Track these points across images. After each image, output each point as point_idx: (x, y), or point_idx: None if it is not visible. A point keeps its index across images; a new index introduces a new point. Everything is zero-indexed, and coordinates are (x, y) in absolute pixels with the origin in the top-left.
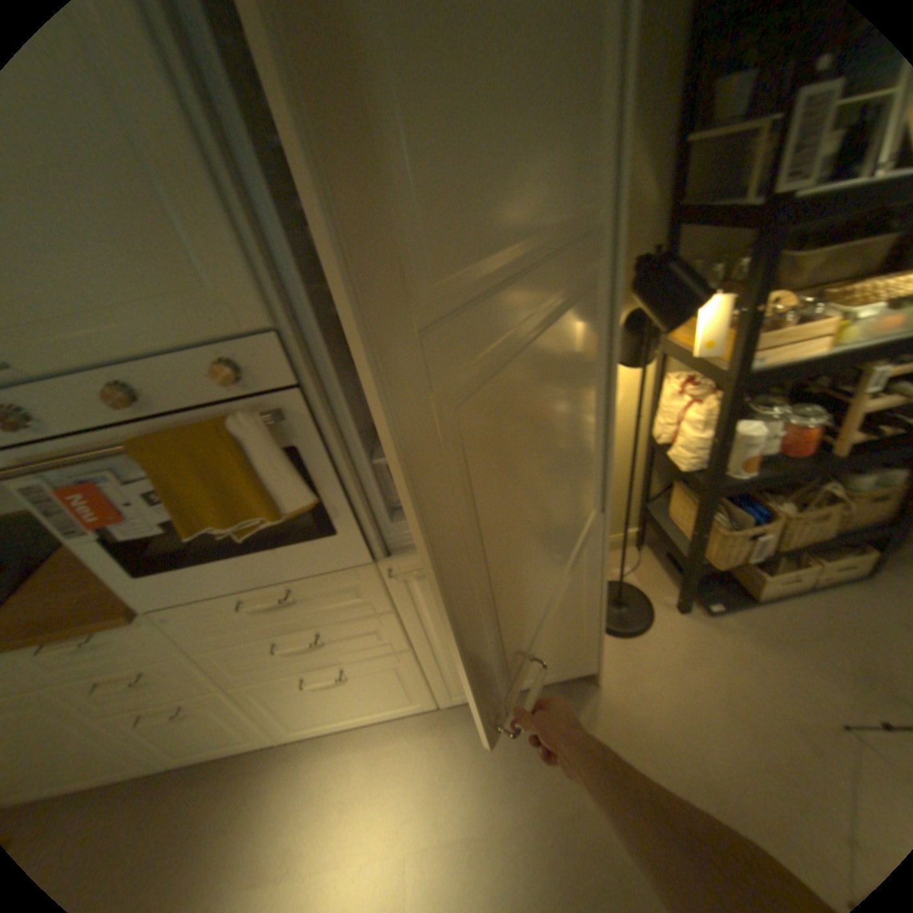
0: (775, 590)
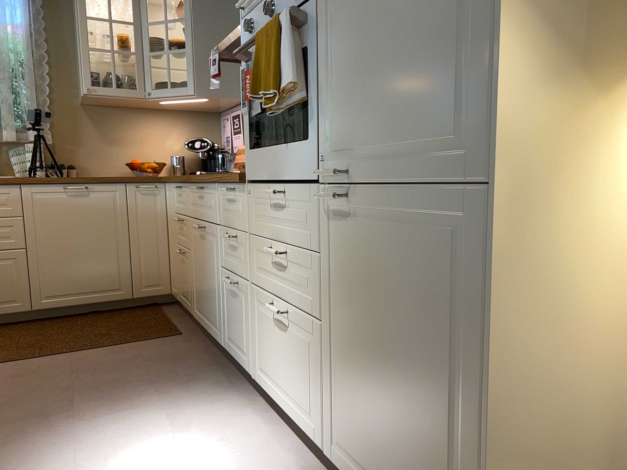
0: None
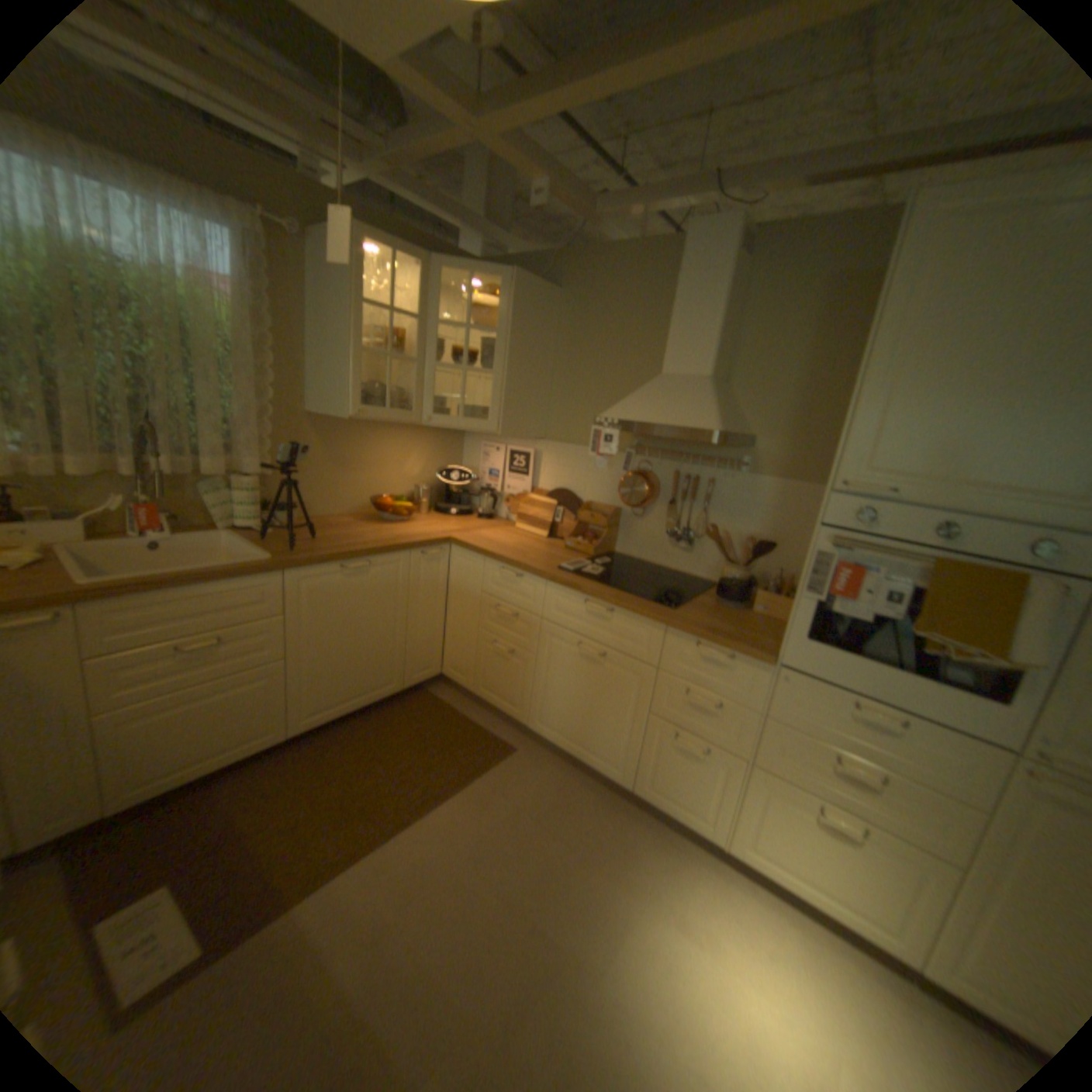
0: None
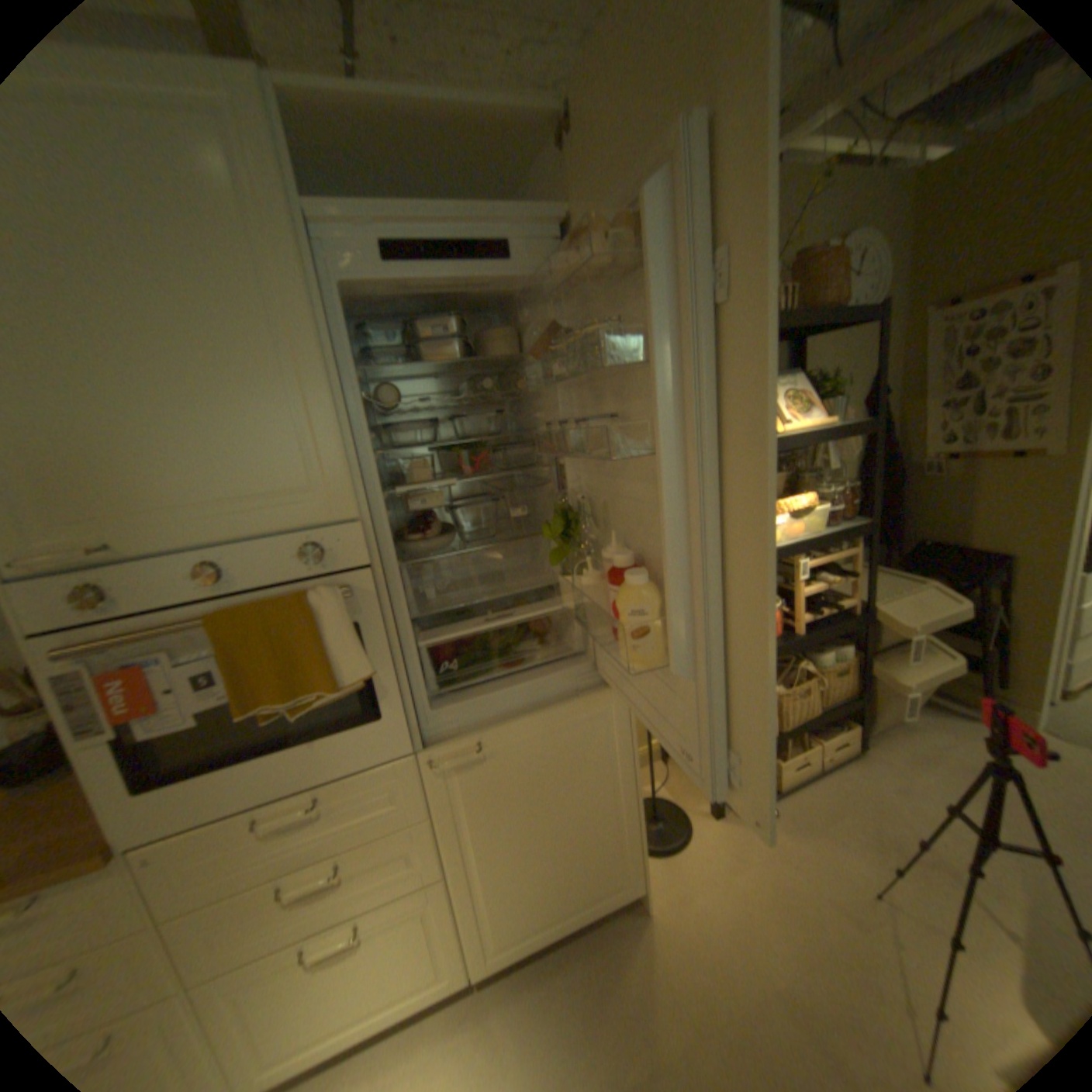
0: (791, 778)
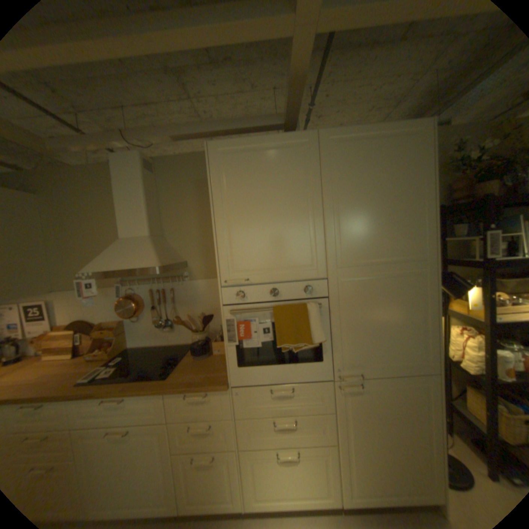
0: None
